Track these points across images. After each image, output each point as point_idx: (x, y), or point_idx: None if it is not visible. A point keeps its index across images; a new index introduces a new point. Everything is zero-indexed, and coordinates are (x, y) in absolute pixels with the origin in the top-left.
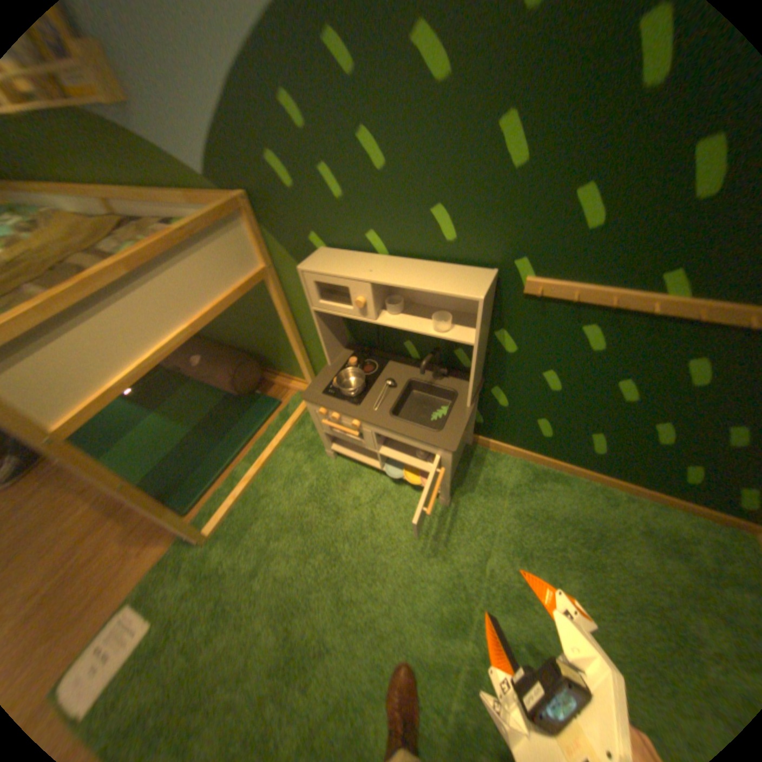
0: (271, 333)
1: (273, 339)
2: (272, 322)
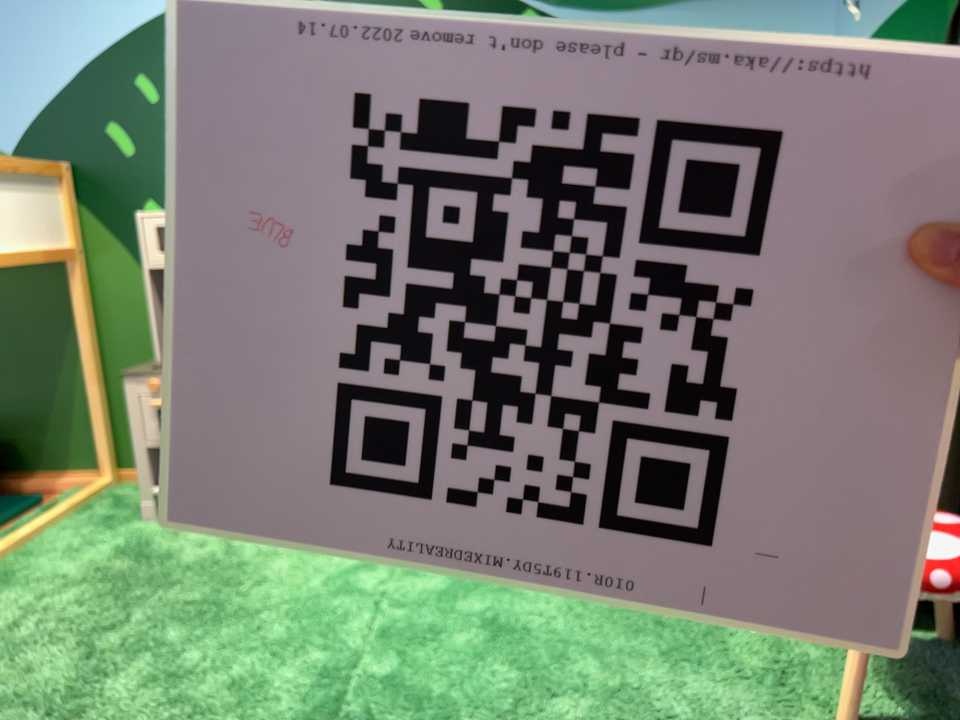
0: (41, 379)
1: (41, 390)
2: (49, 354)
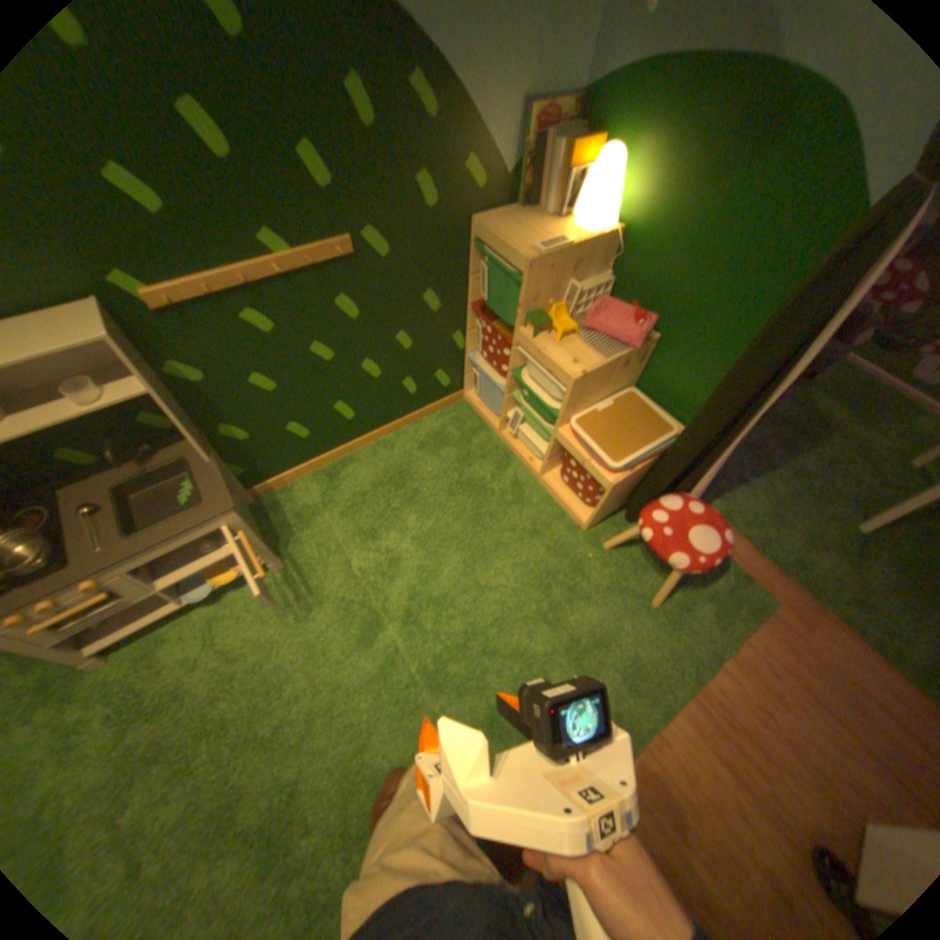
0: None
1: None
2: None
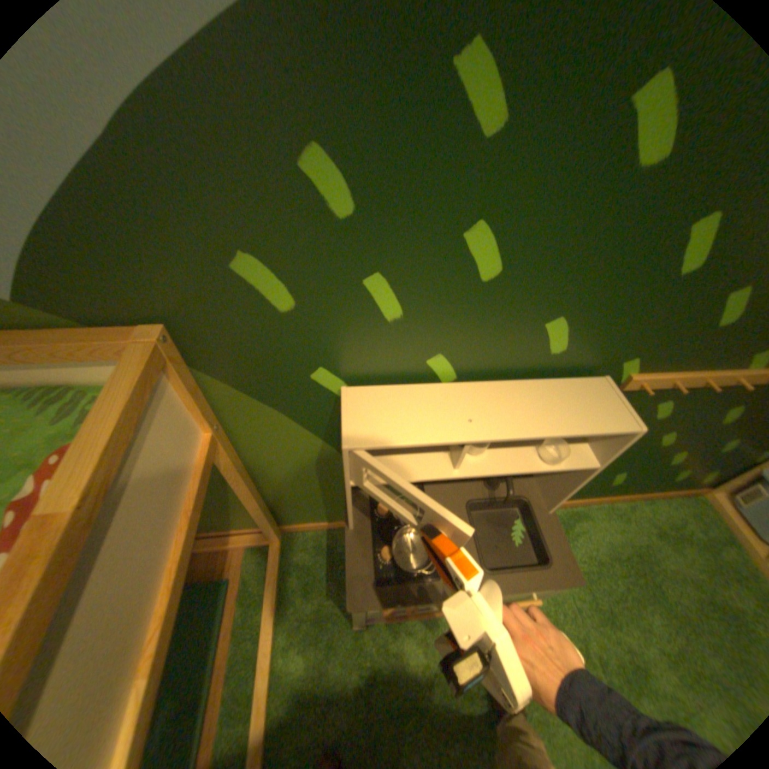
0: None
1: None
2: None
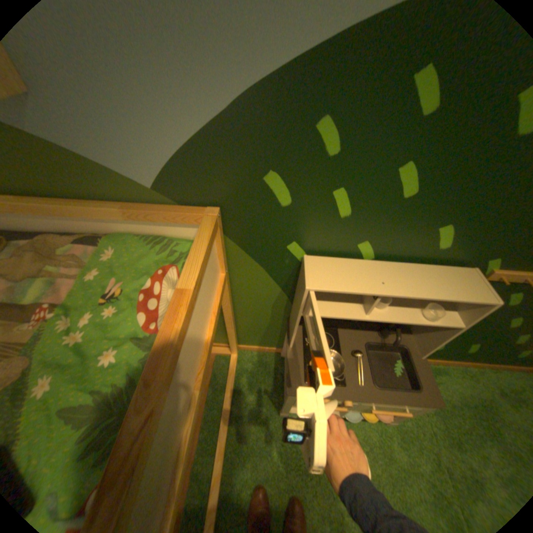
0: None
1: None
2: None
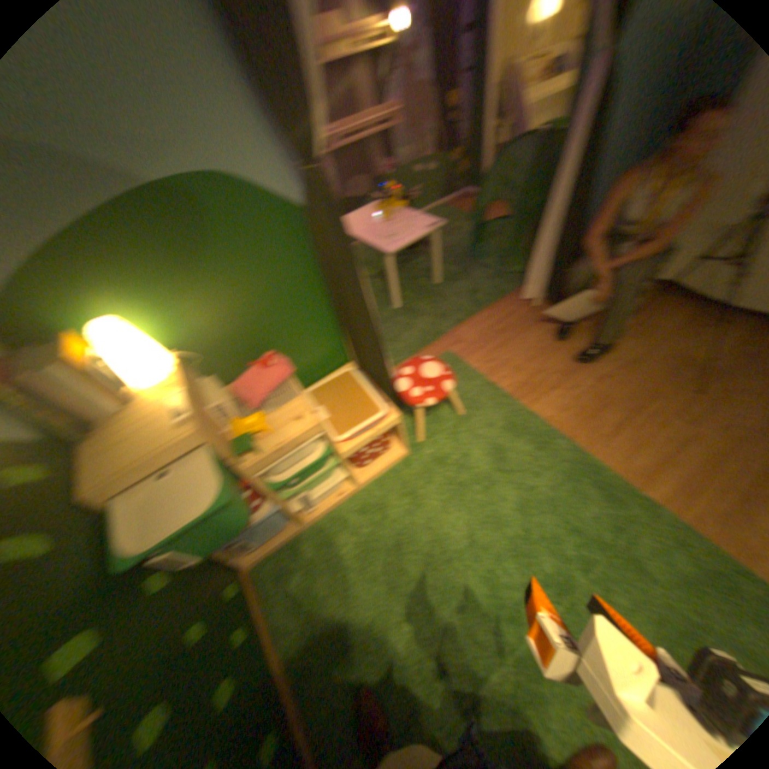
0: None
1: None
2: None
